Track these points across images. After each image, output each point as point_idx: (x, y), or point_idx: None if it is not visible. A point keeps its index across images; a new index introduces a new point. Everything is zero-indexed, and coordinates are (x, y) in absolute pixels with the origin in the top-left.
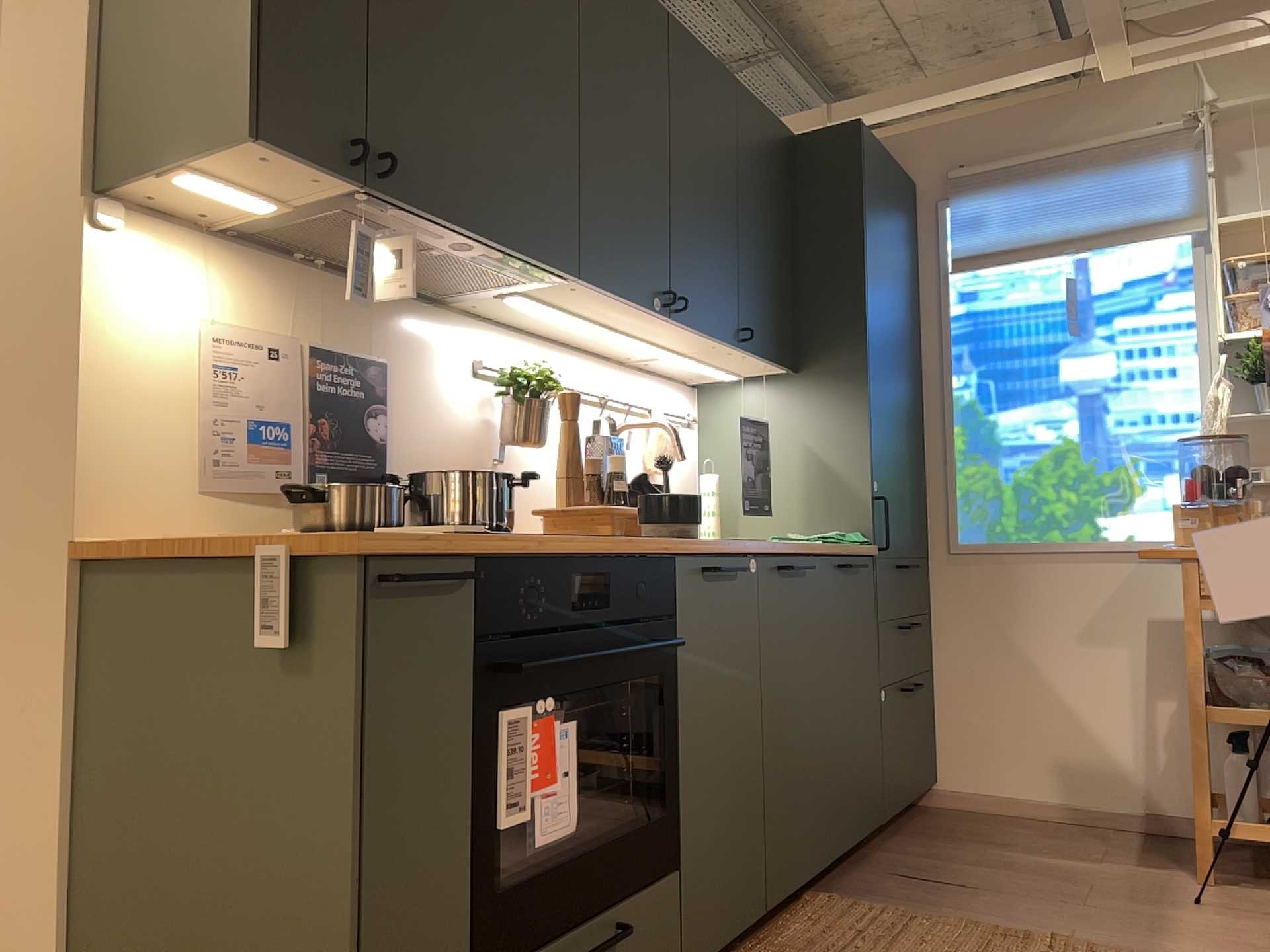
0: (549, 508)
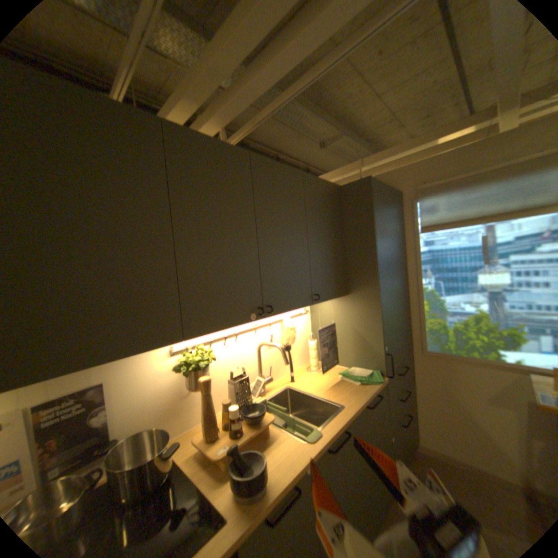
0: (199, 440)
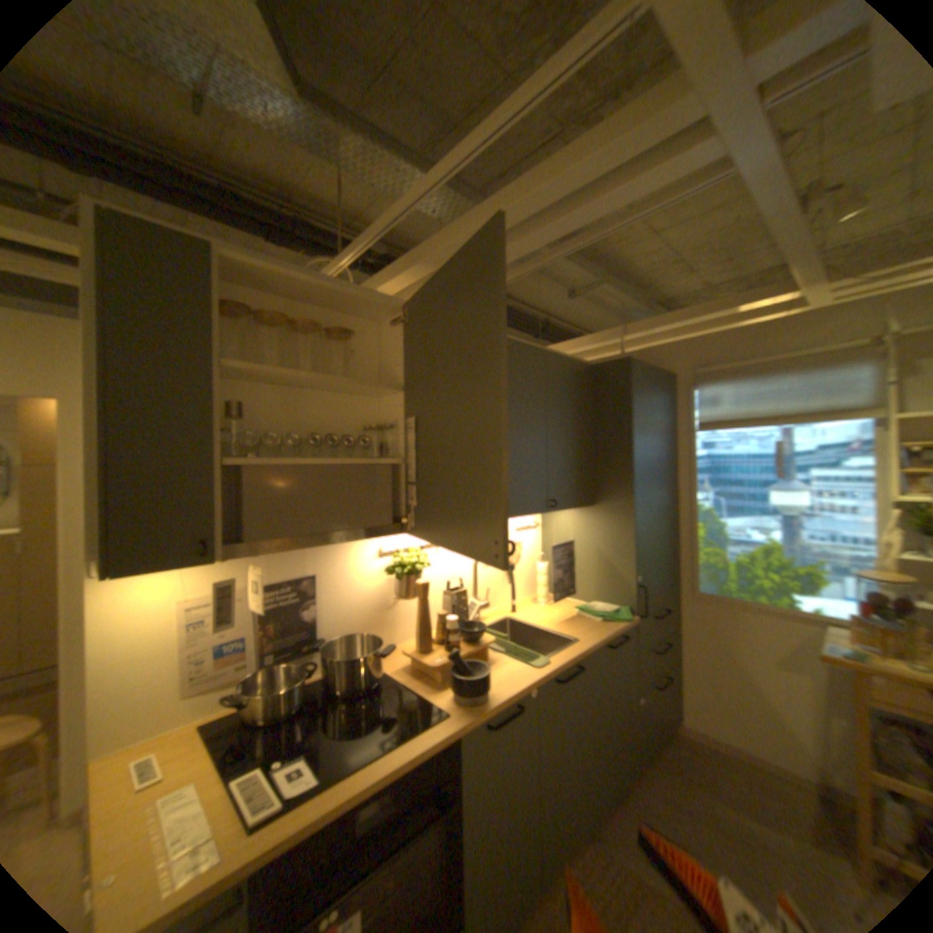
0: (412, 651)
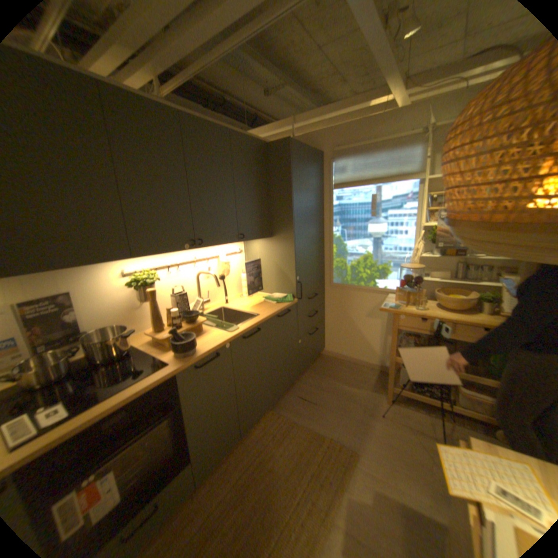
0: (149, 333)
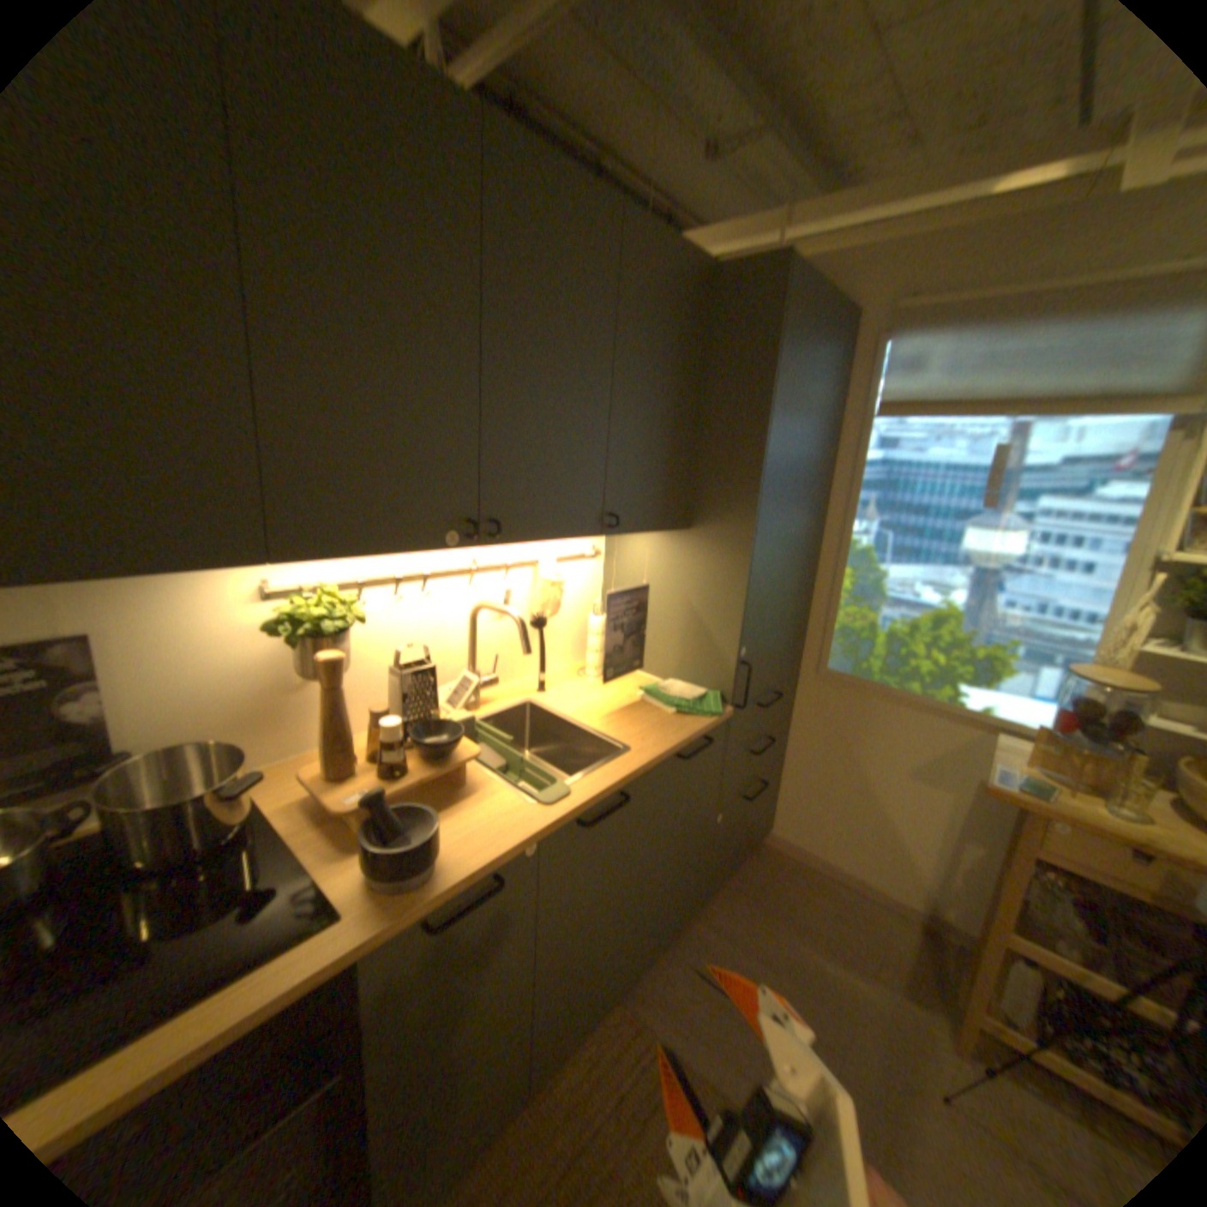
0: (314, 776)
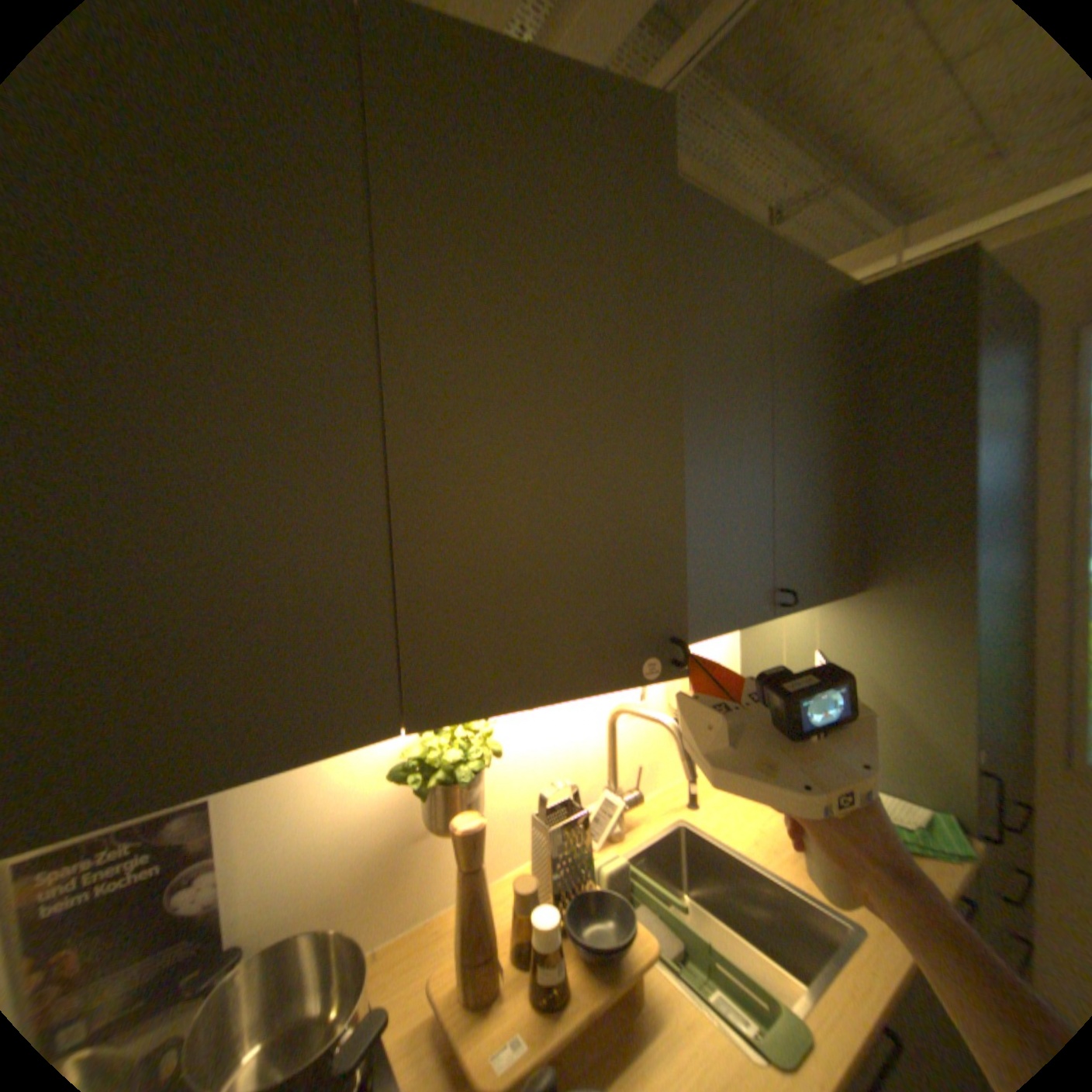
0: (448, 989)
